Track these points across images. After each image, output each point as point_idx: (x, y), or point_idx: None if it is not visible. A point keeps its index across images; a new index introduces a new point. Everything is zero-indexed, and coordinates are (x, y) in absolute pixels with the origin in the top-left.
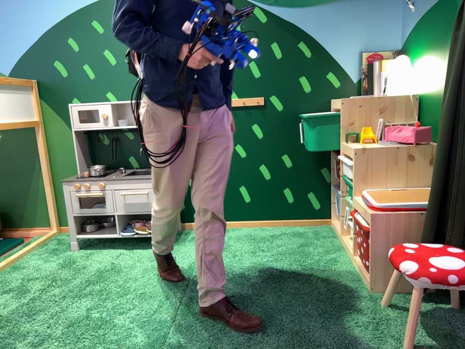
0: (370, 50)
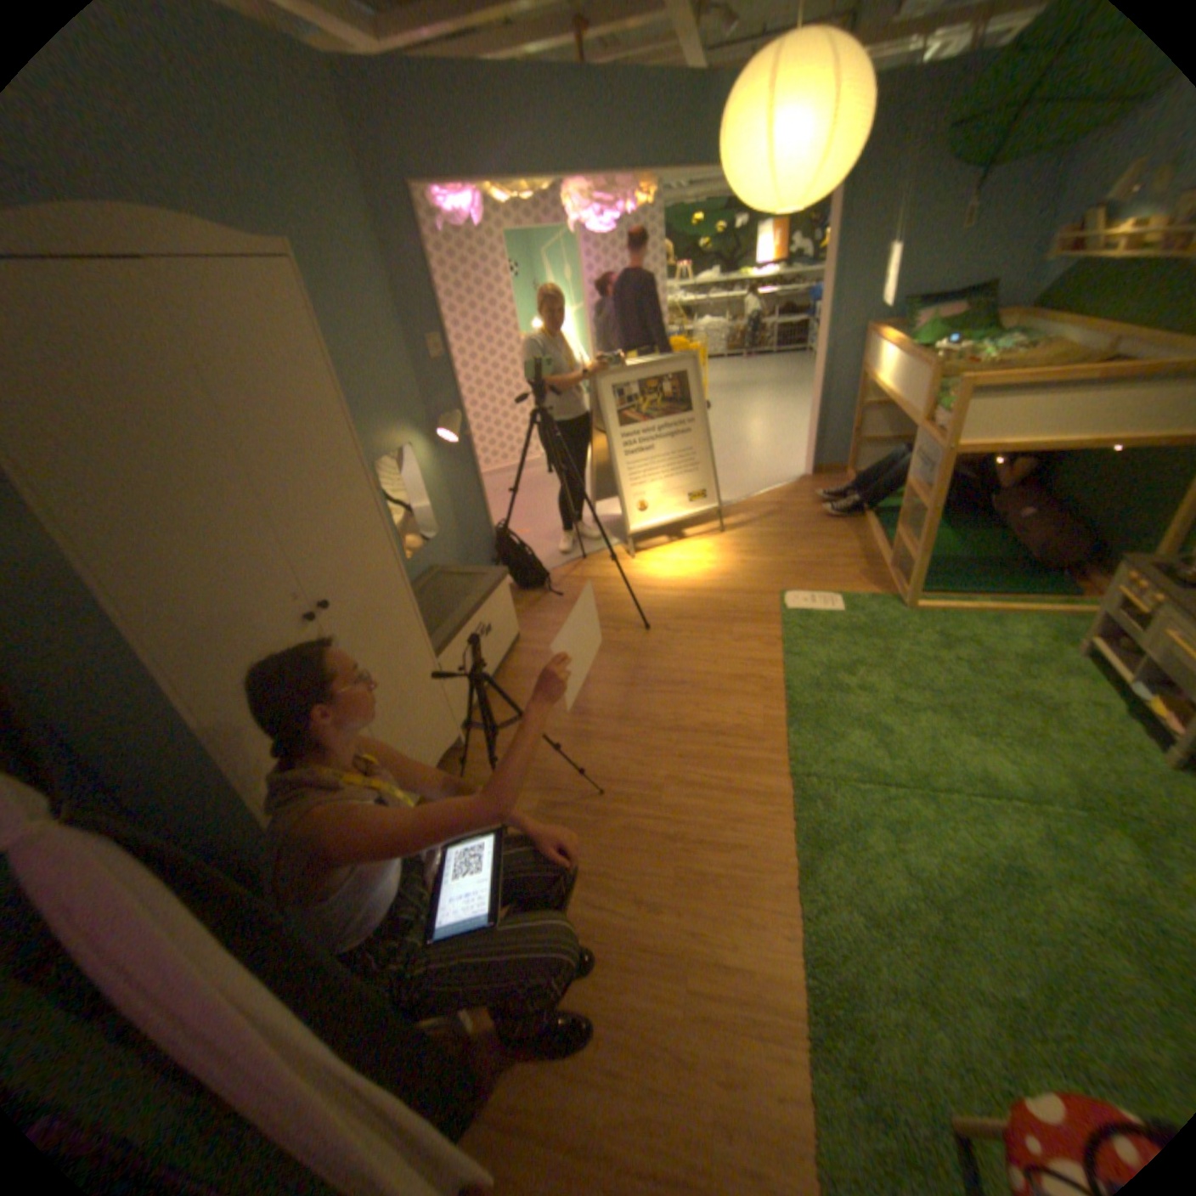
0: None
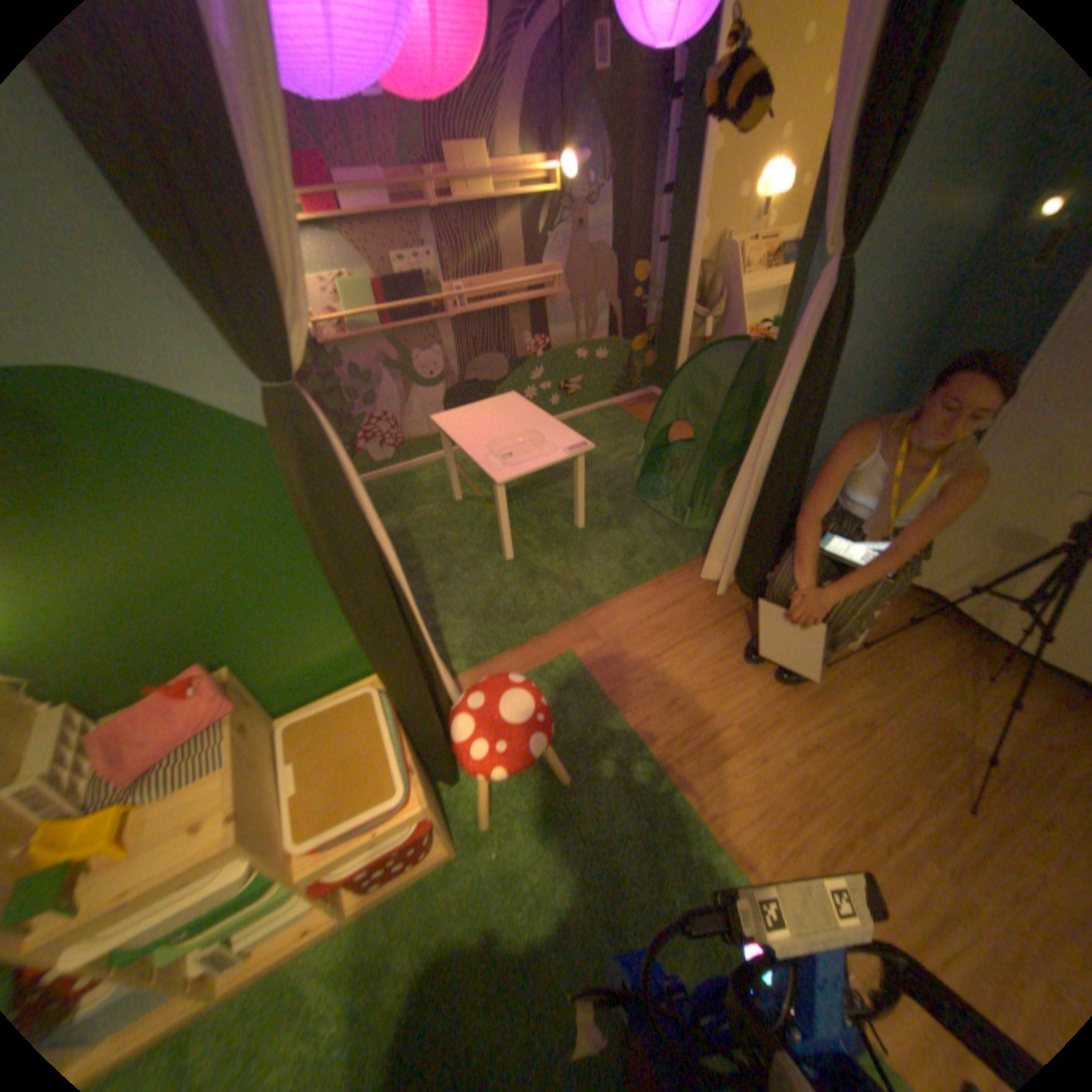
0: None
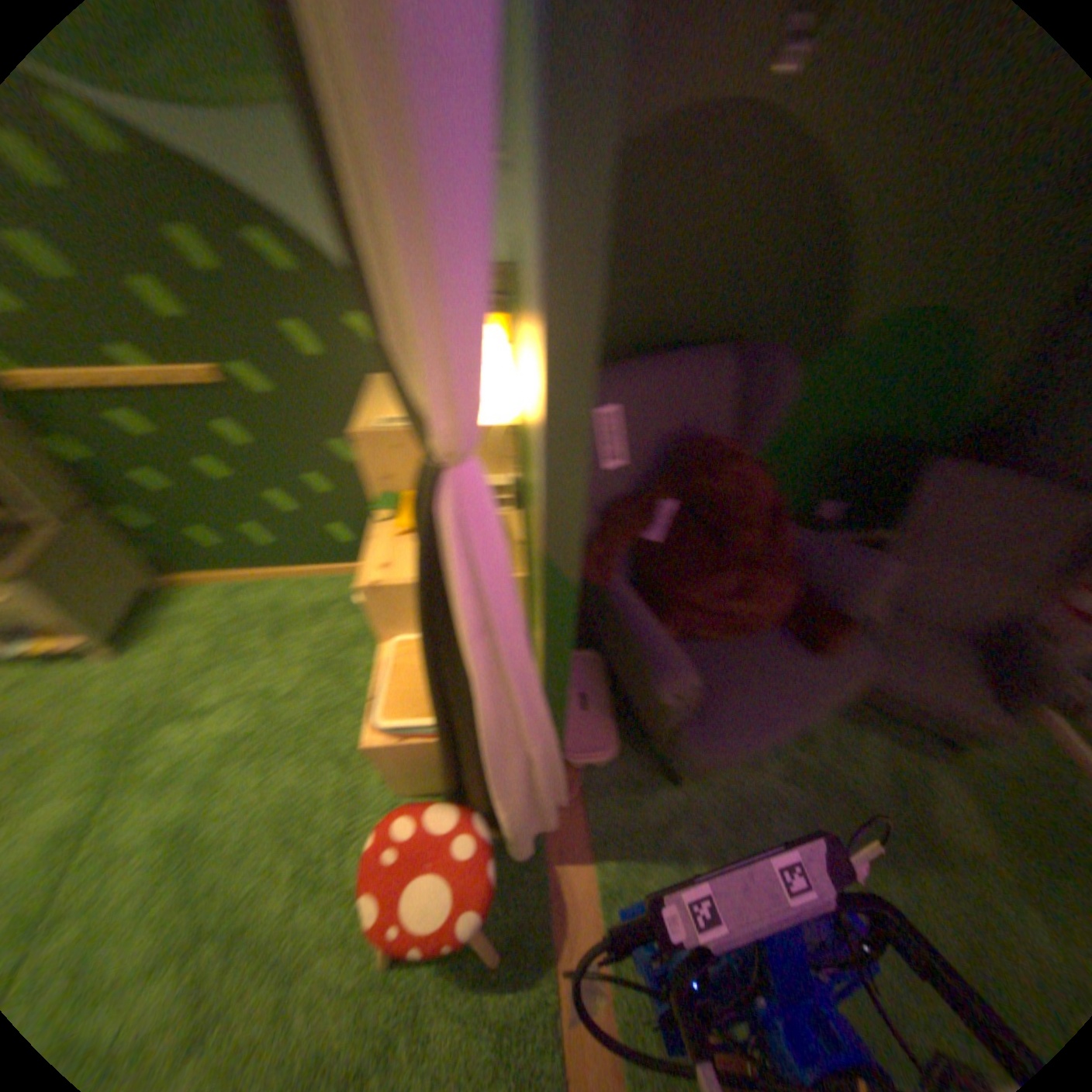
0: None
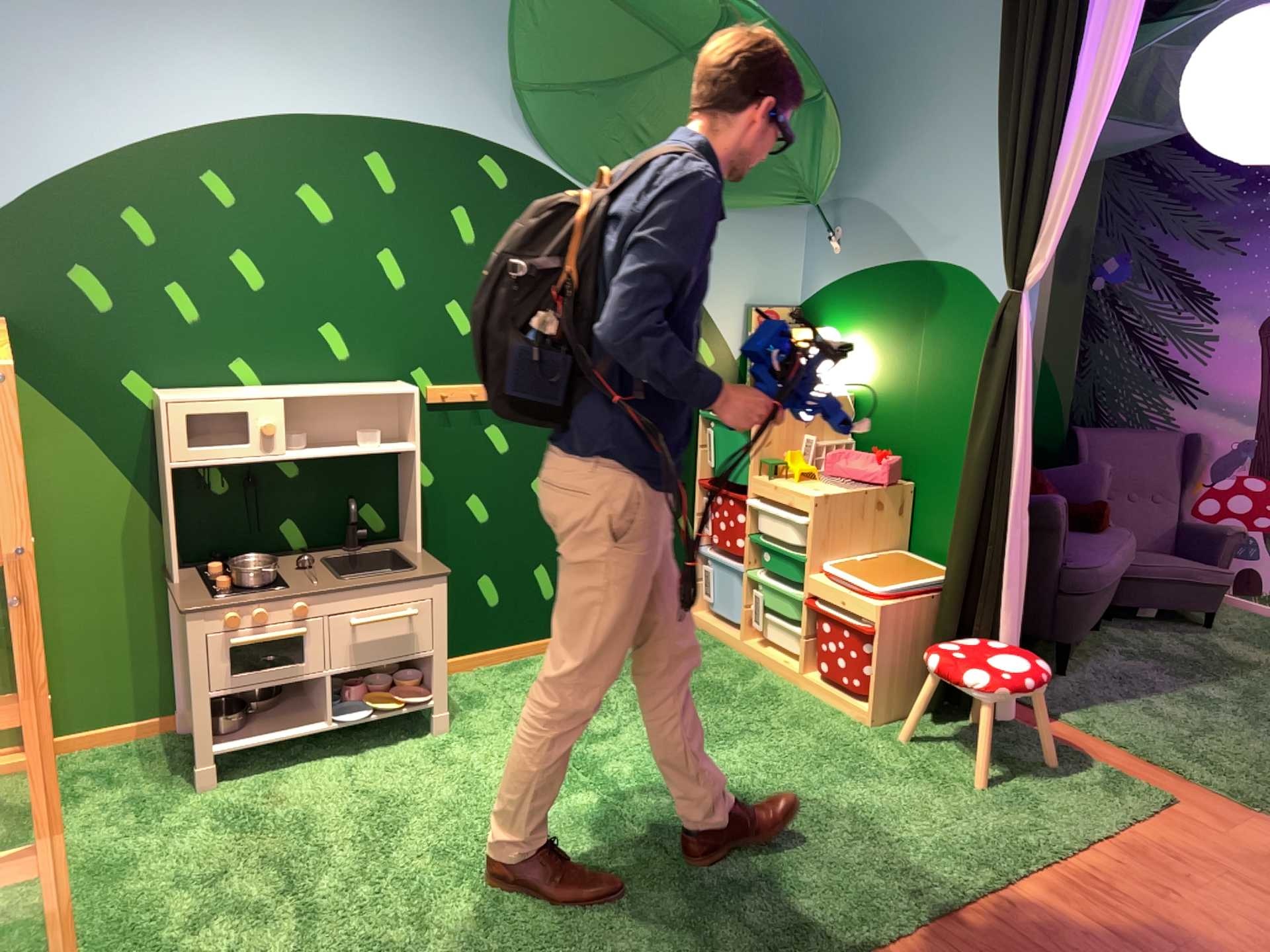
0: (757, 305)
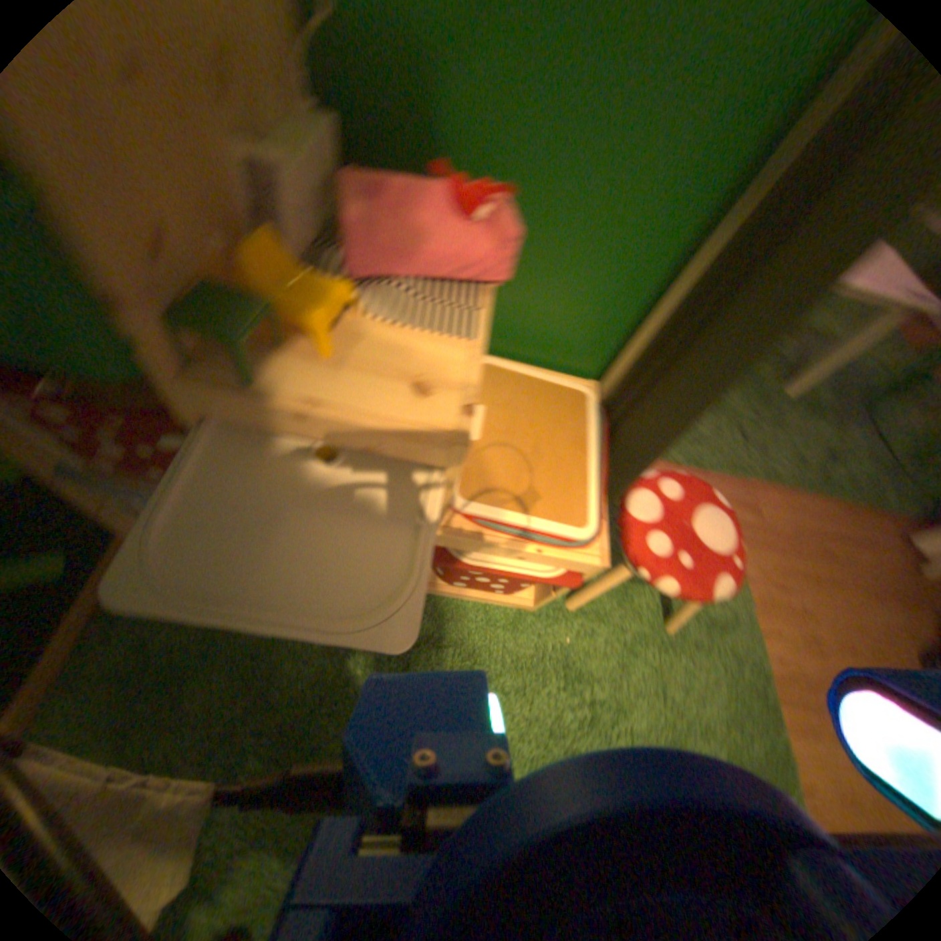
0: None
